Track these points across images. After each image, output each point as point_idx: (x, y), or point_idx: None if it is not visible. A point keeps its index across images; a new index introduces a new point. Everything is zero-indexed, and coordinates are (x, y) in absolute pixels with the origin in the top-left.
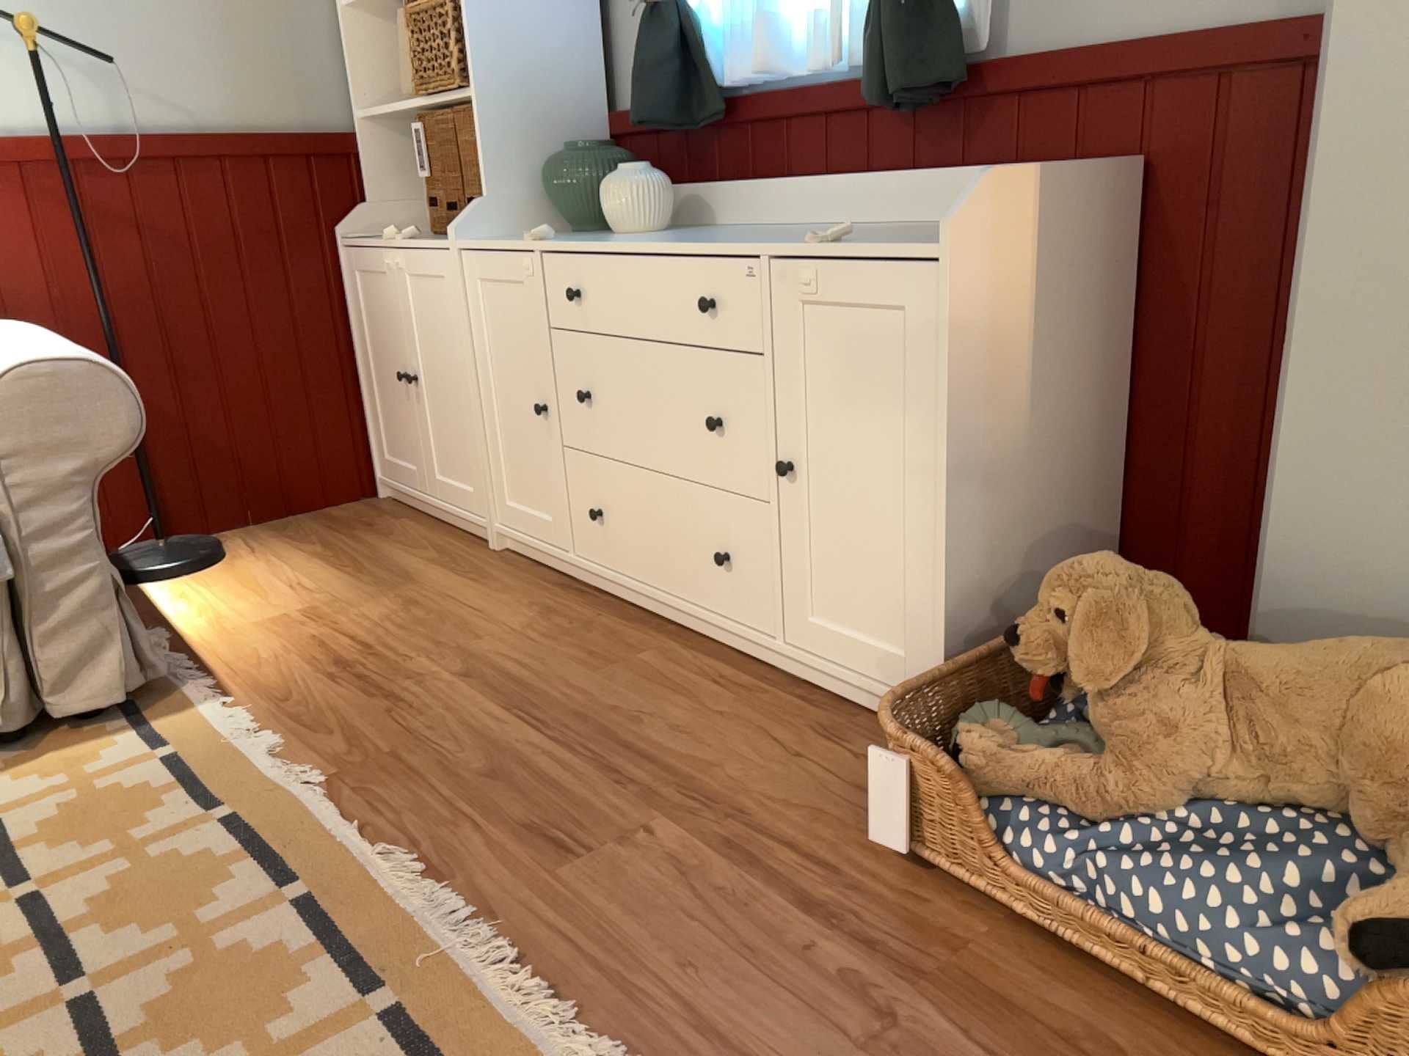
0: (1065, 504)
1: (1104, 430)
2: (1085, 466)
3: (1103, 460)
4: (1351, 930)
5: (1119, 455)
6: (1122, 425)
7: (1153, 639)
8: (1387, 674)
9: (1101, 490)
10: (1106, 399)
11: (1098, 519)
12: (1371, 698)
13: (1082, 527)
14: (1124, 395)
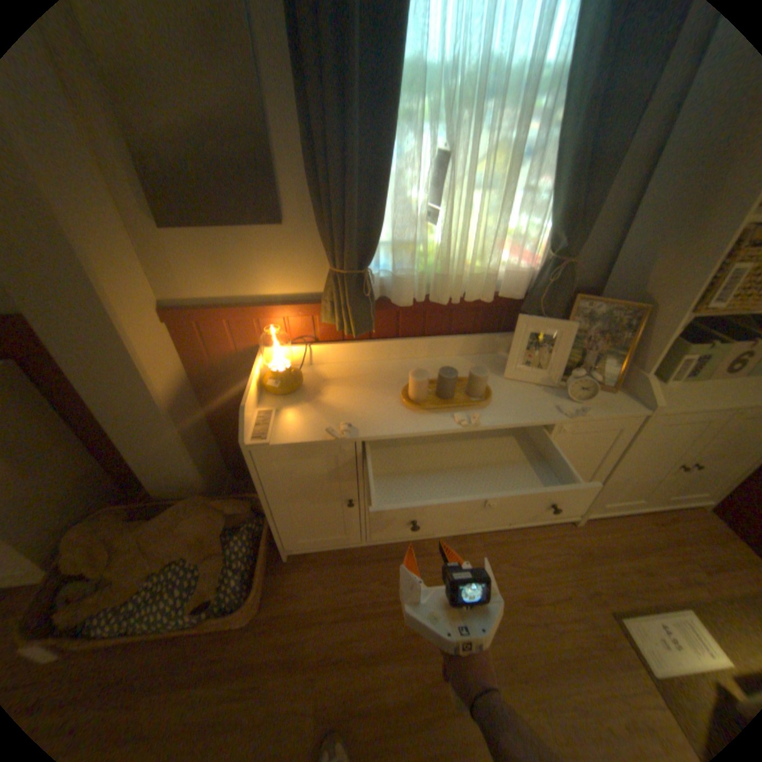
0: (67, 479)
1: (68, 445)
2: (68, 462)
3: (75, 453)
4: (190, 611)
5: (82, 445)
6: (76, 437)
7: (110, 549)
8: (179, 525)
9: (81, 460)
10: (62, 437)
11: (87, 468)
12: (178, 533)
13: (80, 476)
14: (69, 429)
